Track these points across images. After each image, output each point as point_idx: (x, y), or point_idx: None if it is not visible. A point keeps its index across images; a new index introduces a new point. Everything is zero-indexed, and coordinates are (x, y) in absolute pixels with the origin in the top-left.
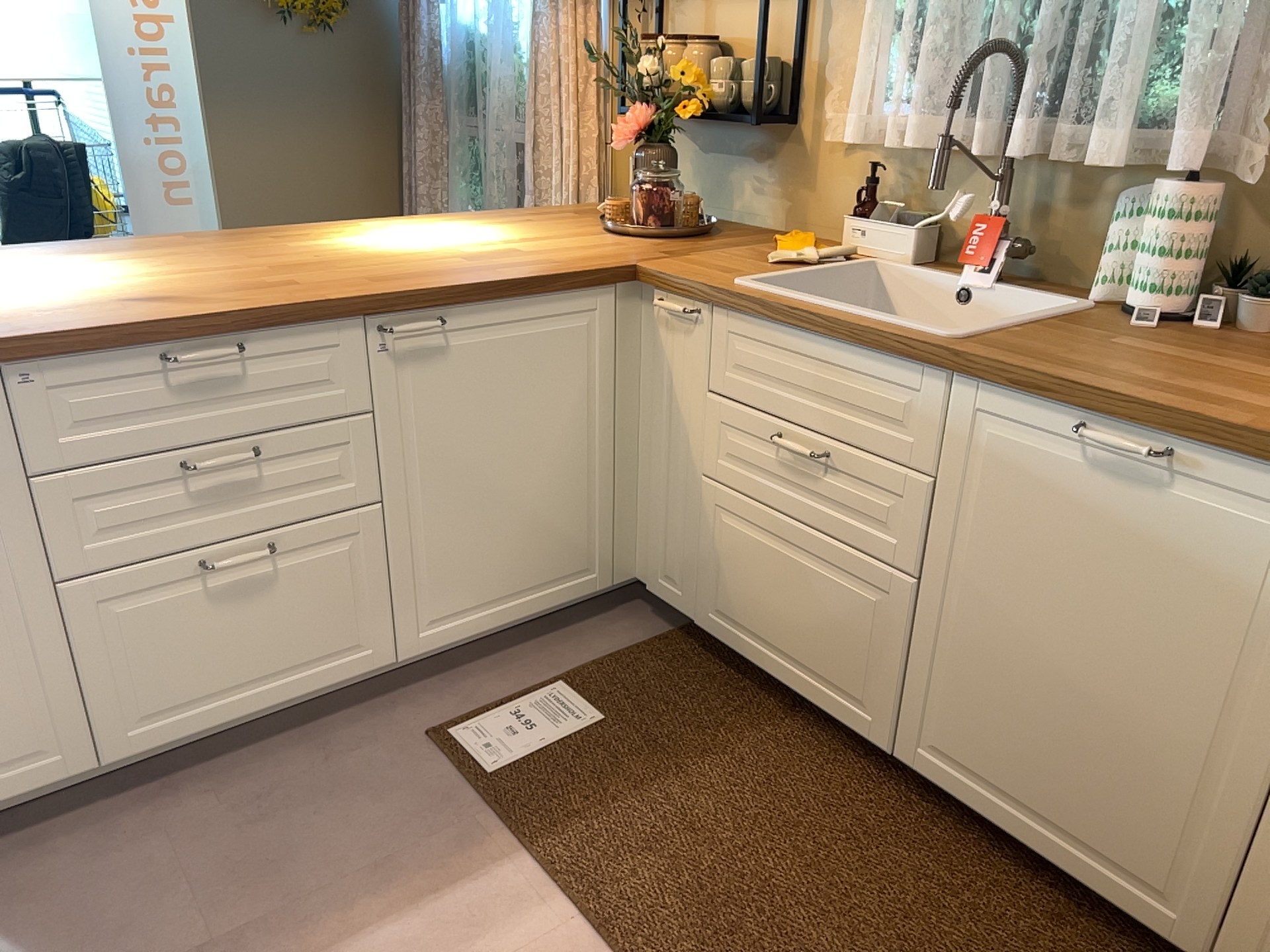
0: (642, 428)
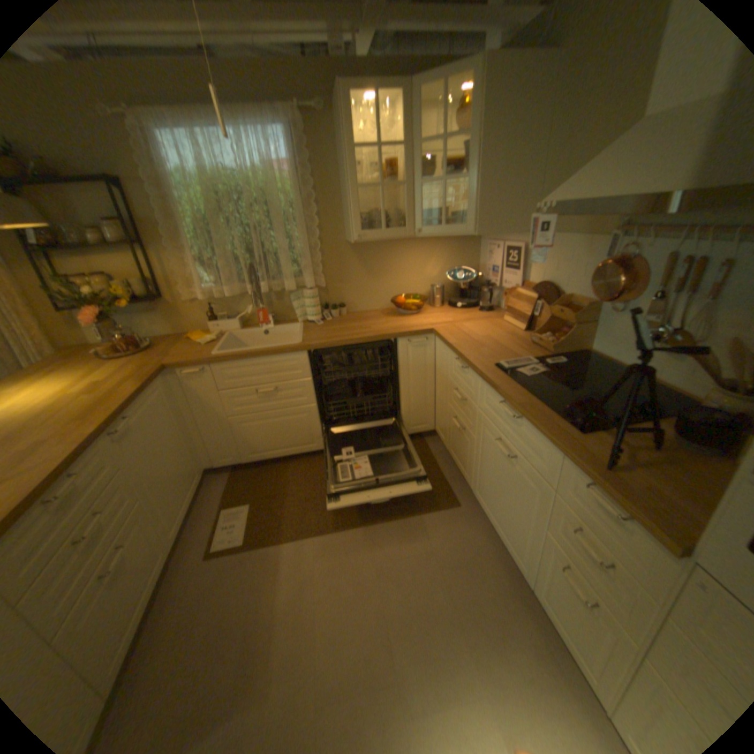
0: (186, 419)
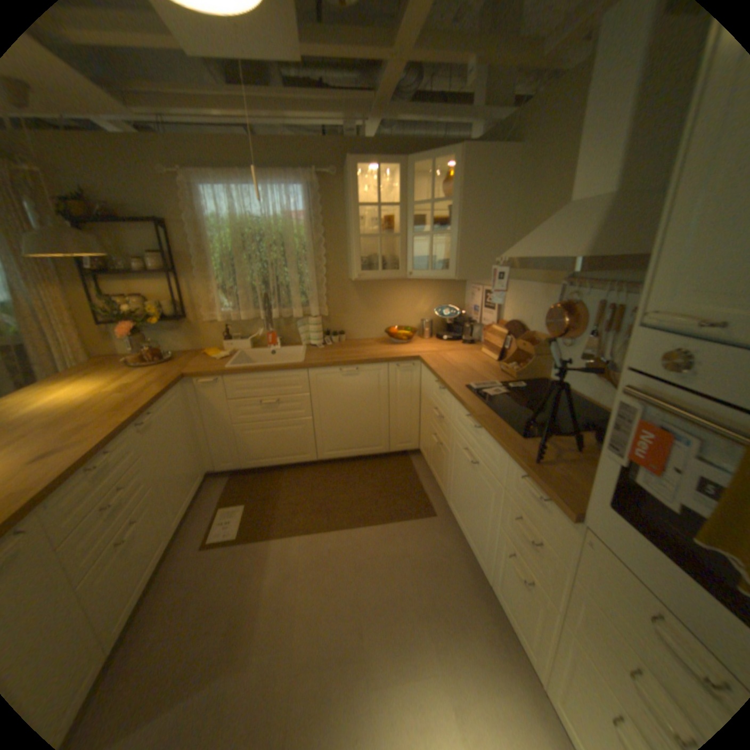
0: (196, 423)
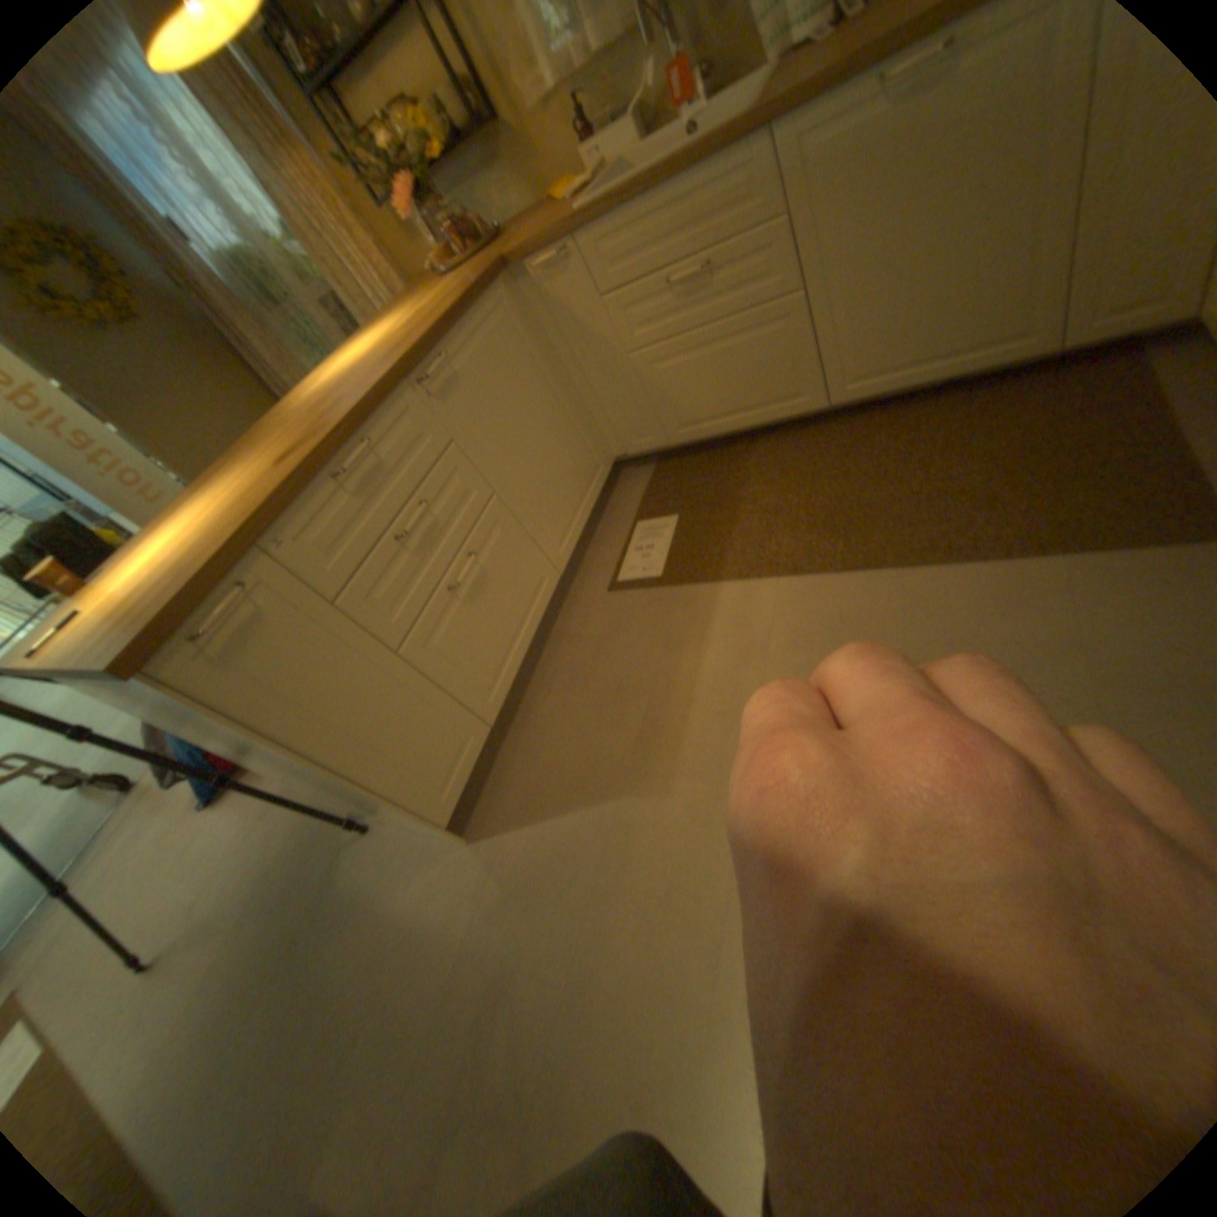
0: (568, 365)
